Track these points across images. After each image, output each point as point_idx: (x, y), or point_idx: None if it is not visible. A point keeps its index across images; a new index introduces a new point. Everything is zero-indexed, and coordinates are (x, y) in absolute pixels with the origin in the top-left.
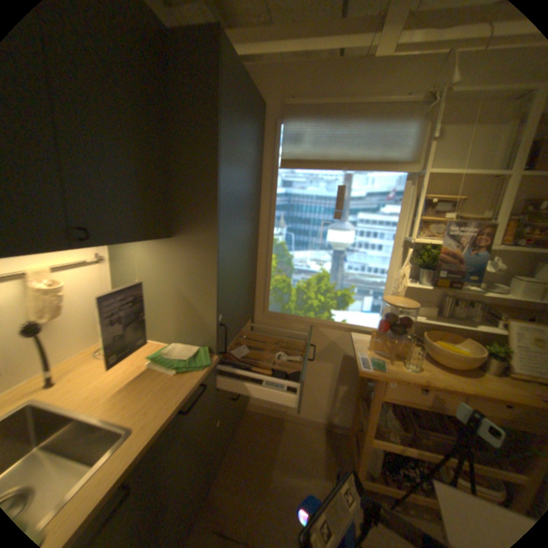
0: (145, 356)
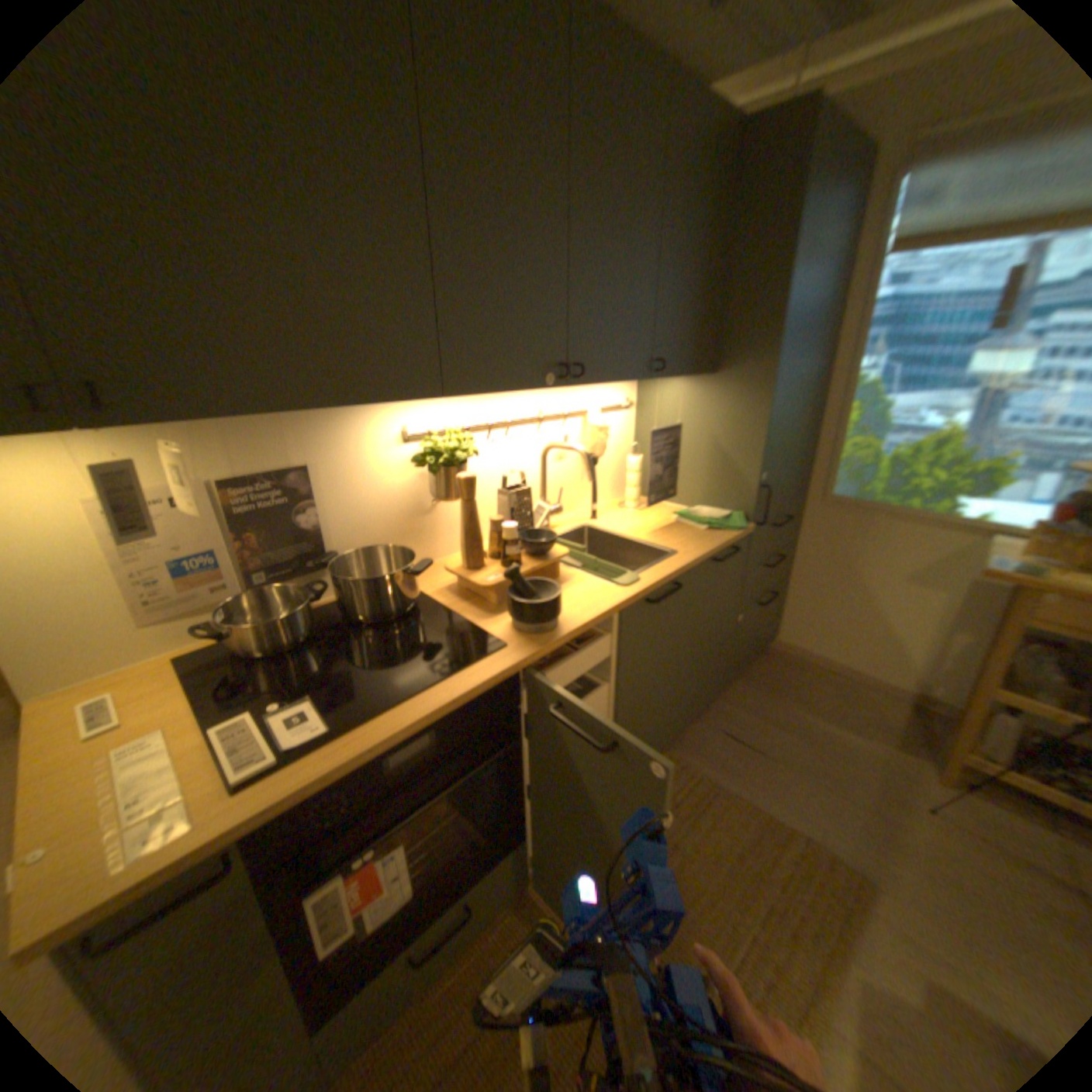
0: (671, 512)
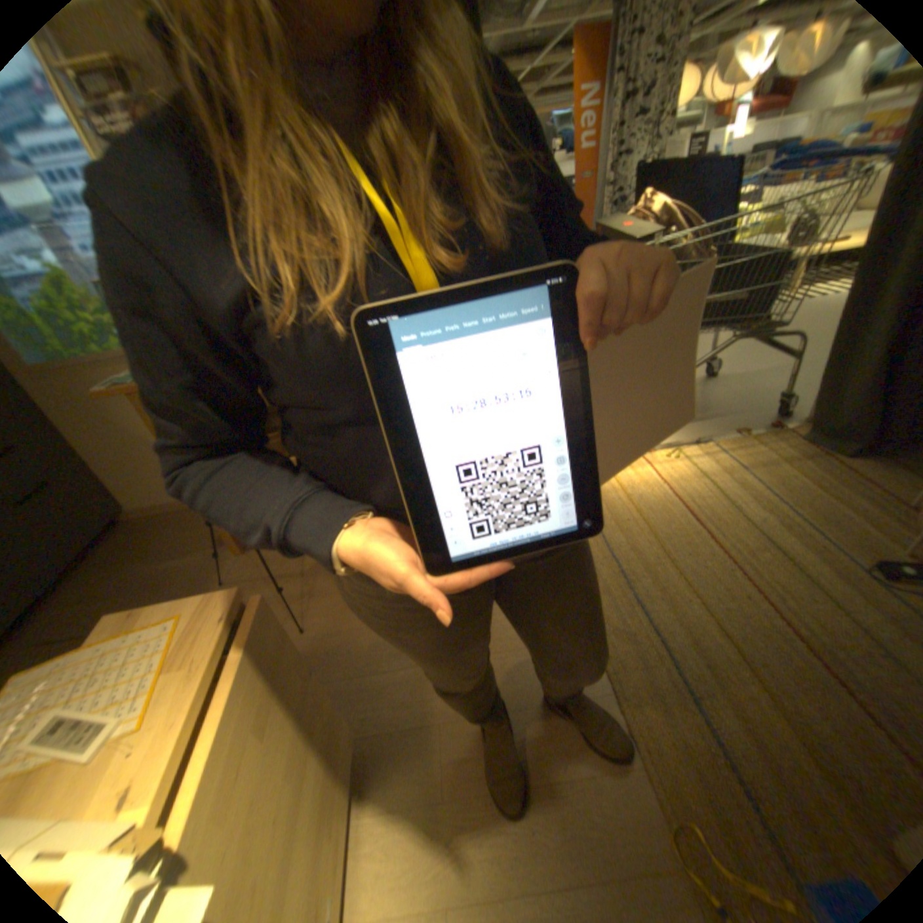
0: None
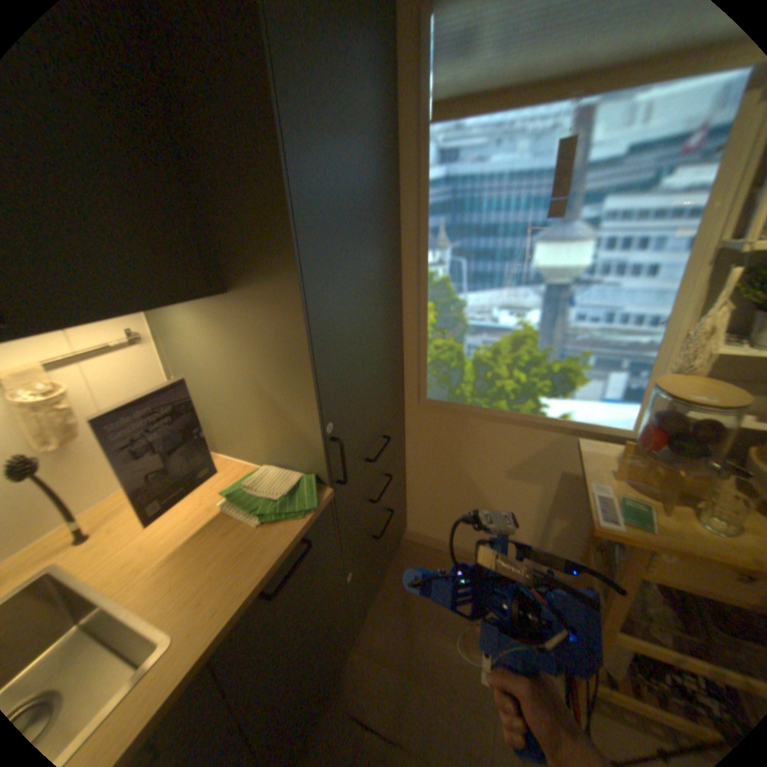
0: (222, 488)
